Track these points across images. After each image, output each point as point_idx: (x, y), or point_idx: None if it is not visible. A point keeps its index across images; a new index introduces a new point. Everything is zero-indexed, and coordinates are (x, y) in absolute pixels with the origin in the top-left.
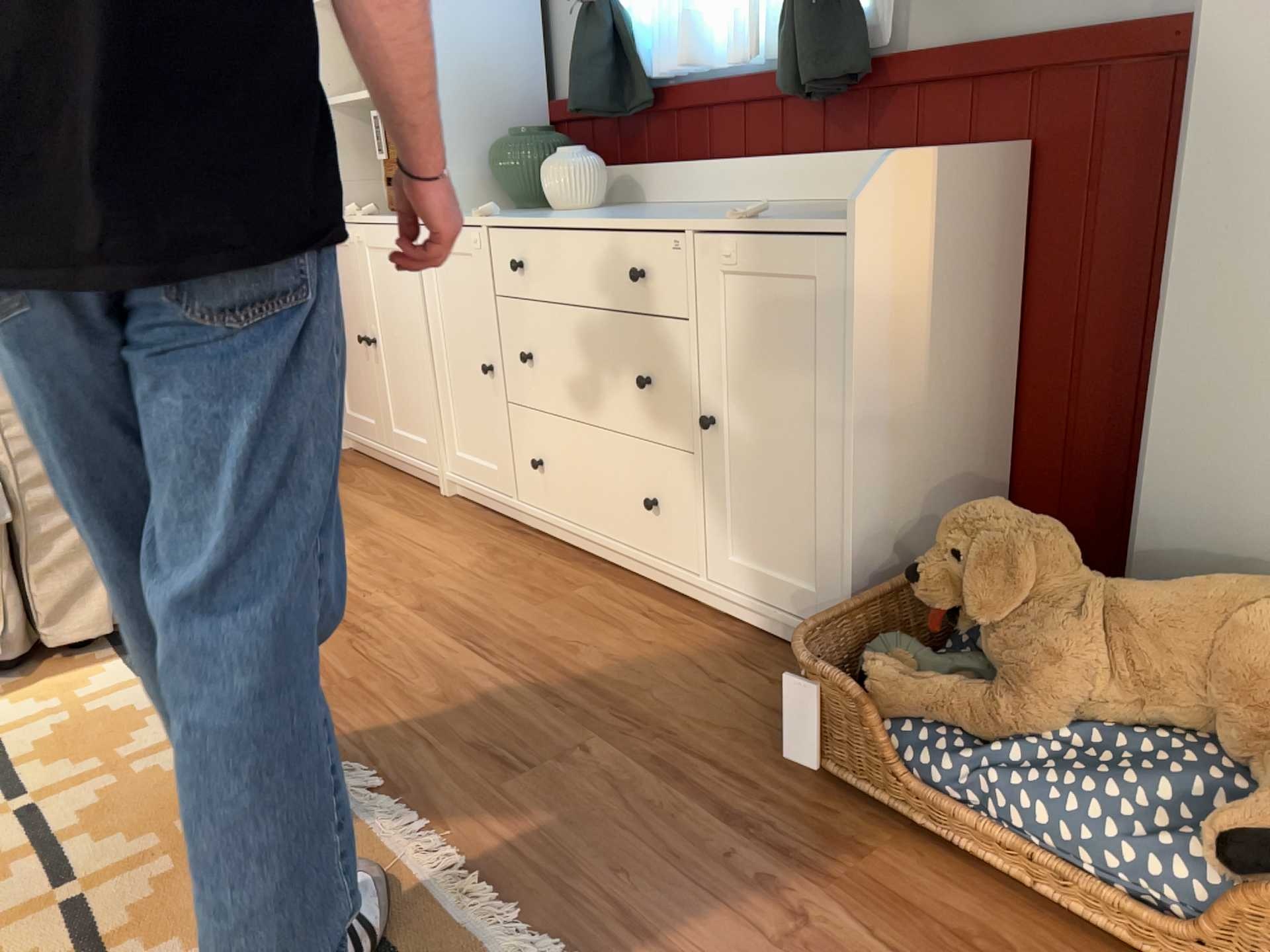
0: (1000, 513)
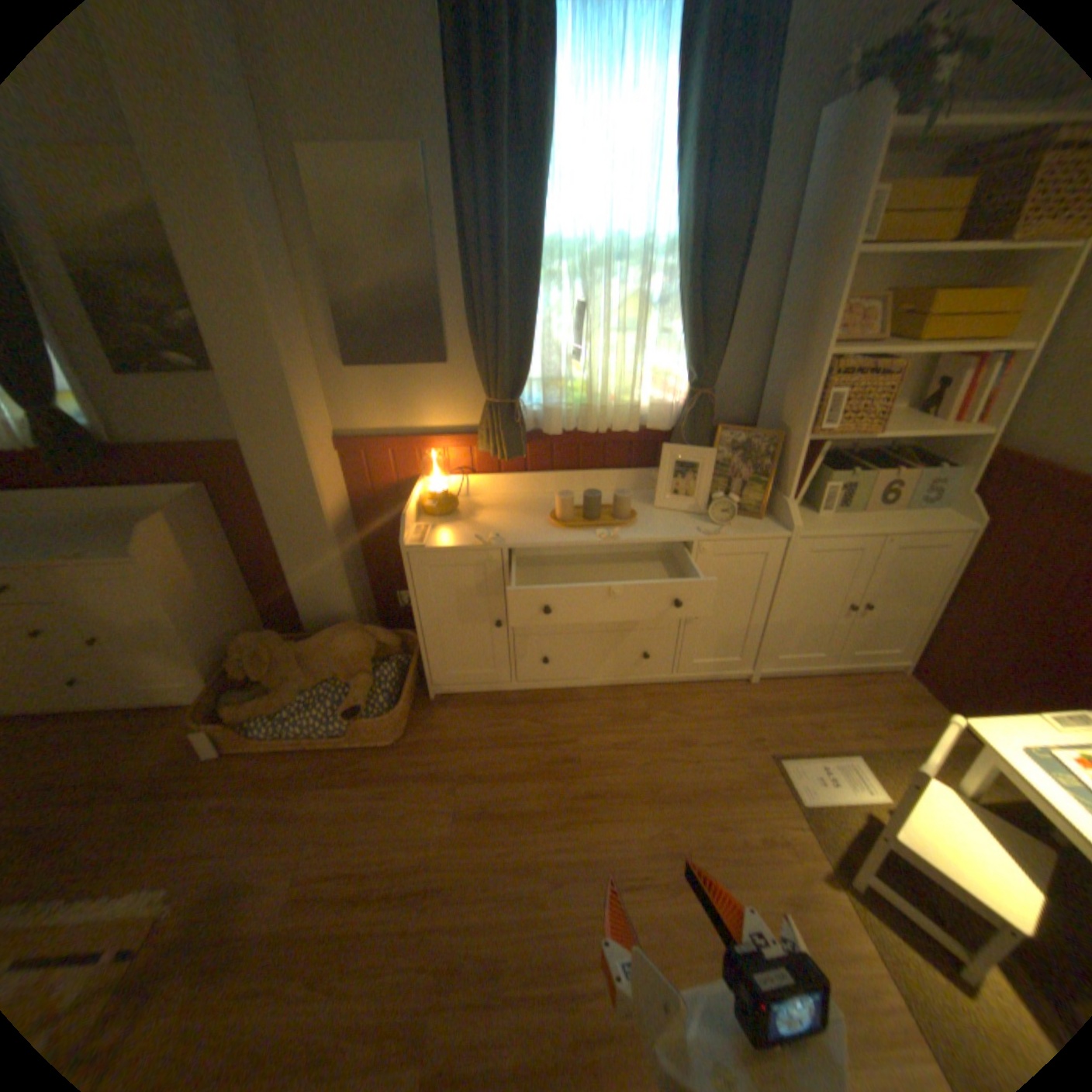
0: (249, 640)
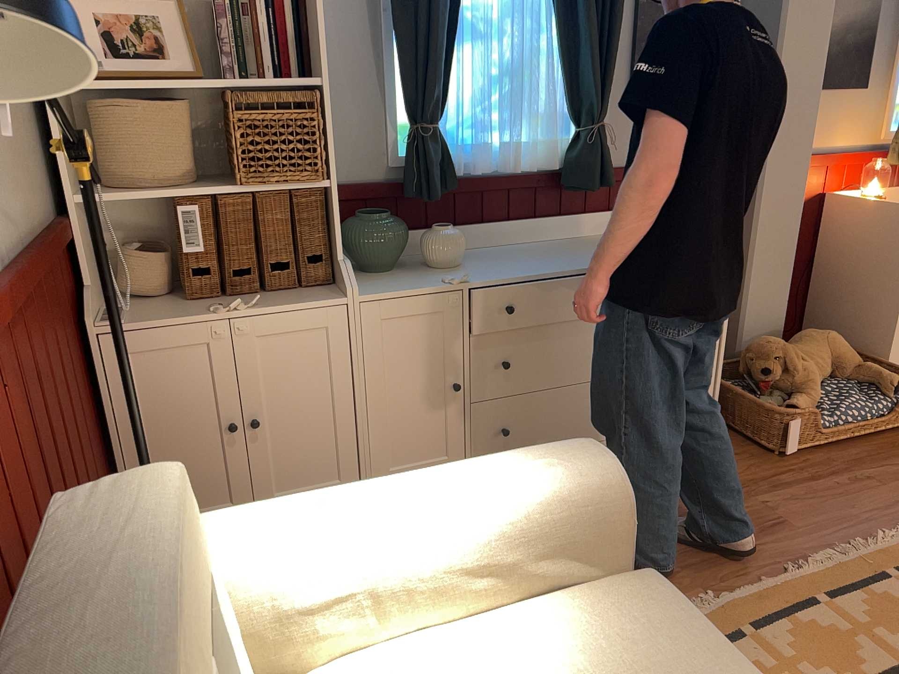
0: (775, 341)
